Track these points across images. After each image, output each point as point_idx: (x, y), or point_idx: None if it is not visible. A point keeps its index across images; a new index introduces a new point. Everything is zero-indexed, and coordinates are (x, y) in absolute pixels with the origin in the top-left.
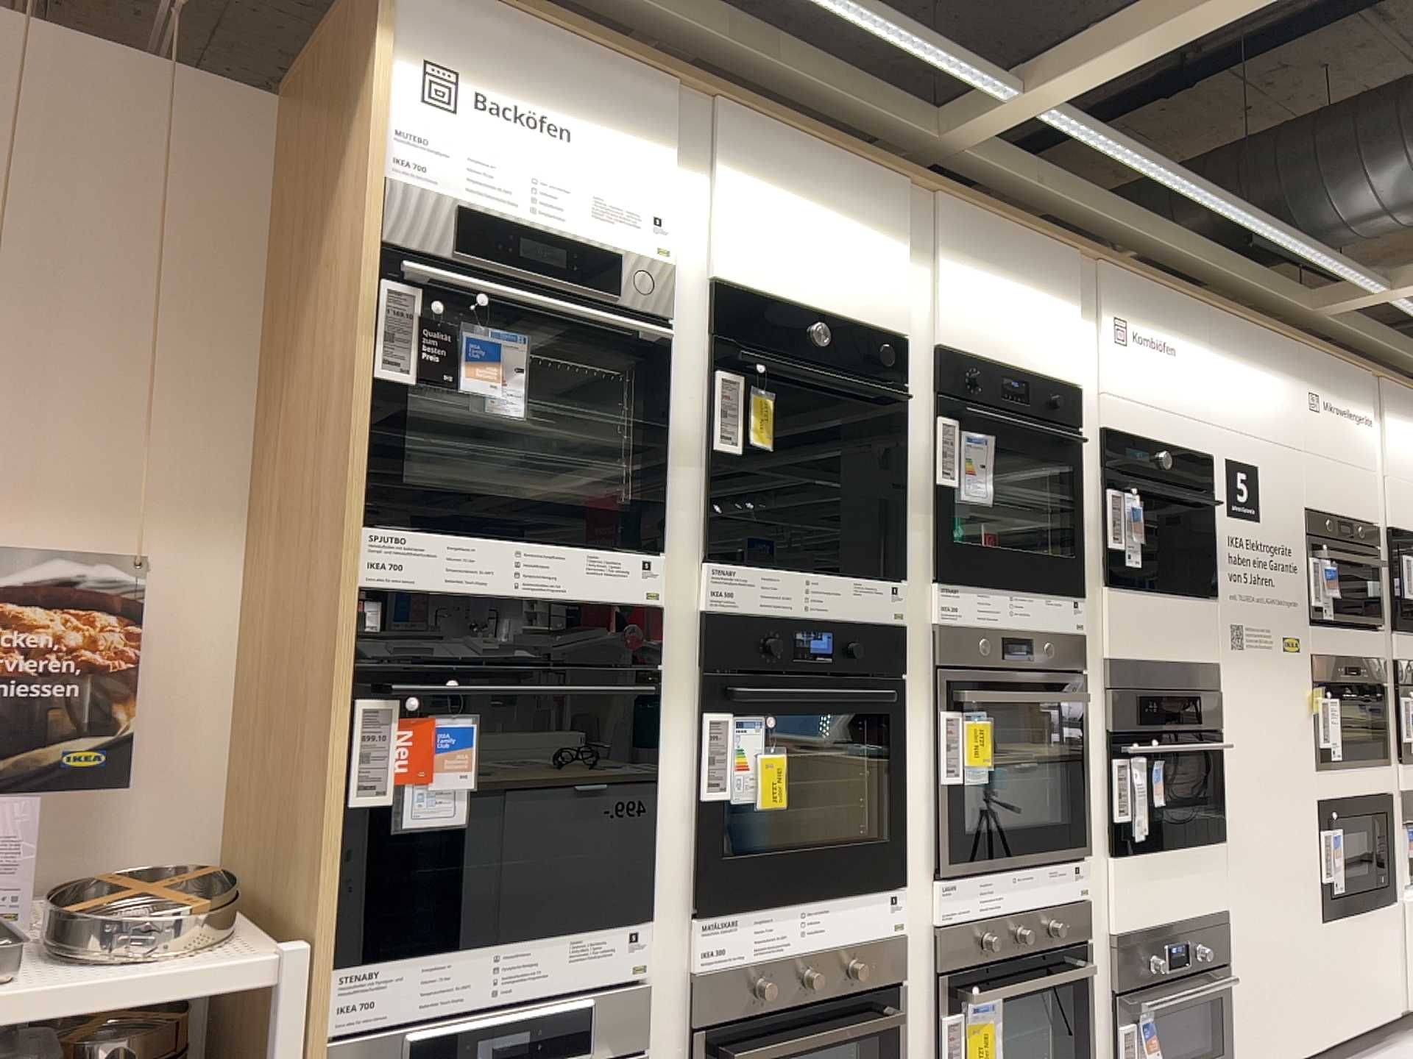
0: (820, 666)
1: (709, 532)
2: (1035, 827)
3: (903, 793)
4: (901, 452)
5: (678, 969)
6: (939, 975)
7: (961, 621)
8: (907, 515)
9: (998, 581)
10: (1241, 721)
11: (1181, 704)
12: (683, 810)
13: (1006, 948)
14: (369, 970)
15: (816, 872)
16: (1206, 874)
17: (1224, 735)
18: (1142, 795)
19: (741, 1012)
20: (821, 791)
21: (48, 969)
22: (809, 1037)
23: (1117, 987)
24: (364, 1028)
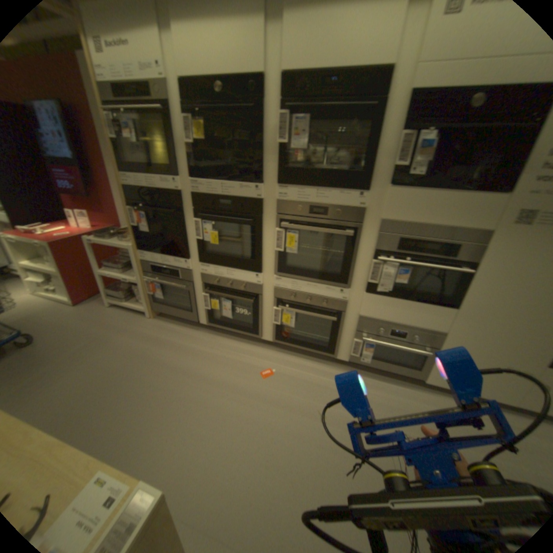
0: (227, 210)
1: (189, 170)
2: (322, 273)
3: (259, 250)
4: (260, 131)
5: (198, 271)
6: (276, 298)
7: (287, 199)
8: (264, 158)
9: (310, 183)
10: (507, 263)
11: (440, 247)
12: (194, 240)
13: (300, 301)
14: (142, 253)
15: (229, 263)
16: (434, 318)
17: (482, 268)
18: (390, 278)
19: (212, 285)
20: (241, 244)
21: (112, 241)
22: (231, 296)
23: (356, 330)
24: (143, 262)
